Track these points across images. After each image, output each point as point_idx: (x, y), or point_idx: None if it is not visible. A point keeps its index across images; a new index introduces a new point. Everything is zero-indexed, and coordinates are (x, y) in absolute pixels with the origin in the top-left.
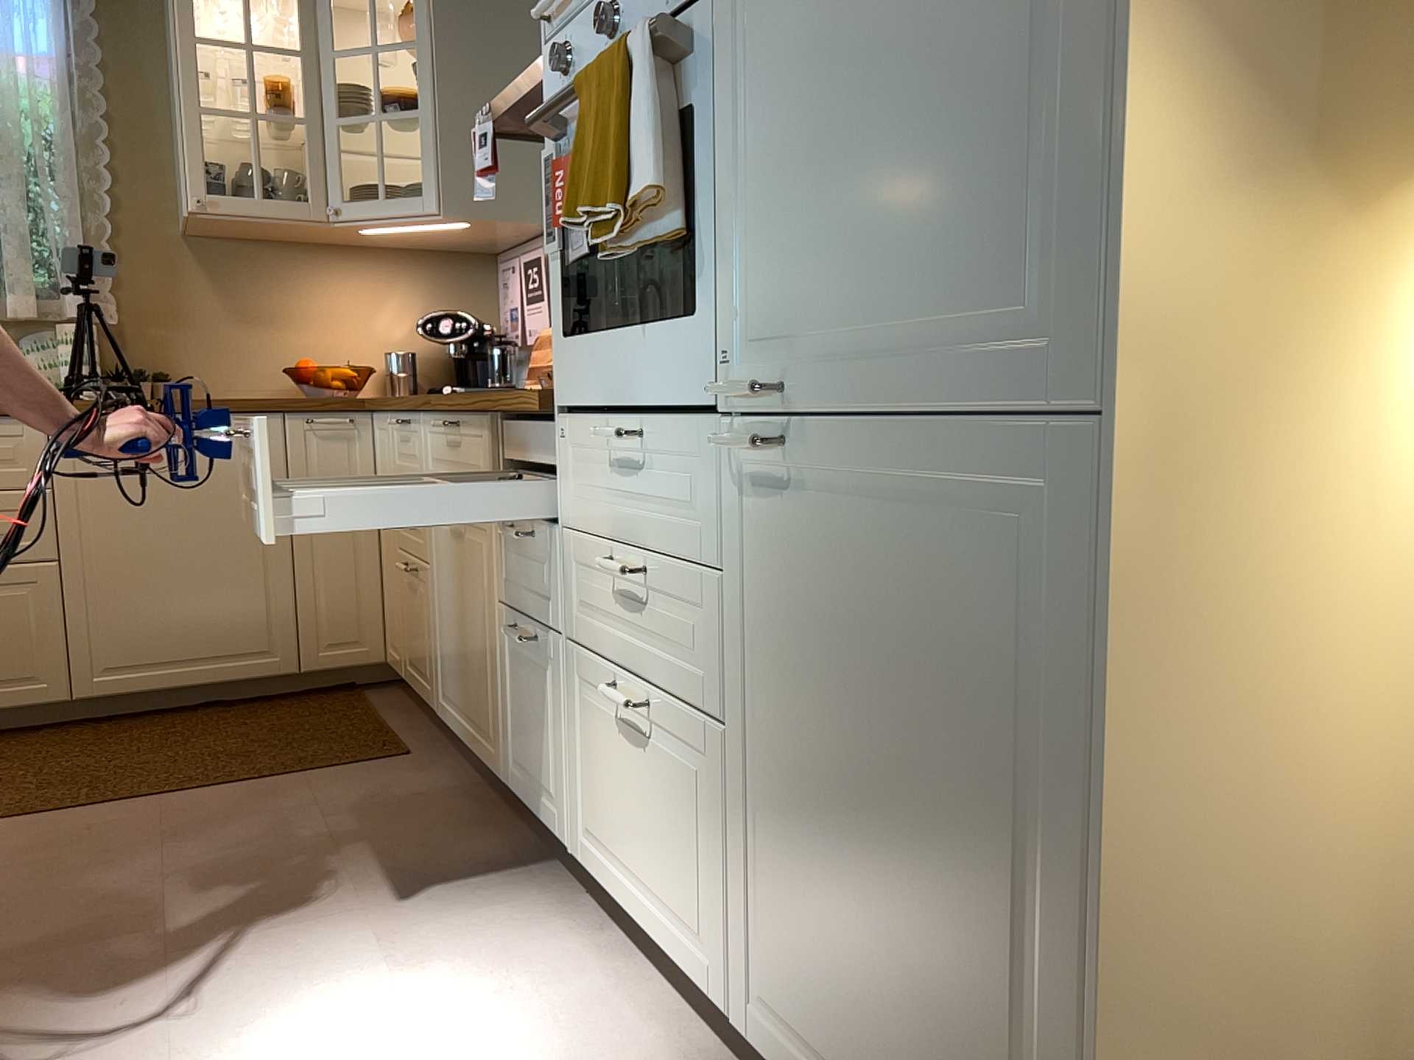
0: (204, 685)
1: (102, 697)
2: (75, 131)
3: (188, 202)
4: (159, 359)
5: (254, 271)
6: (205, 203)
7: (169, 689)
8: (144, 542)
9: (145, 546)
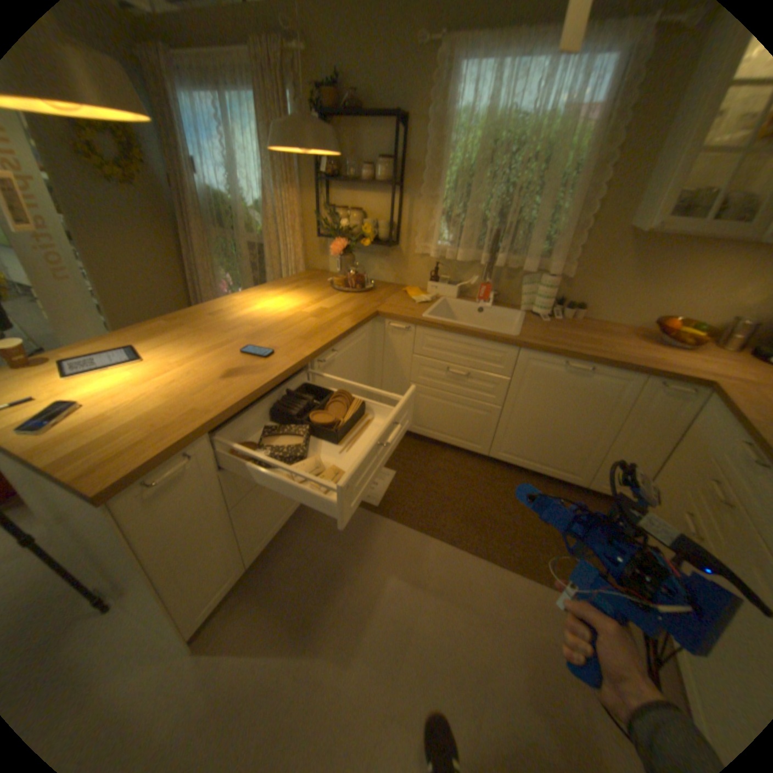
0: (542, 474)
1: (500, 460)
2: (596, 158)
3: (653, 222)
4: (585, 295)
5: (667, 251)
6: (665, 223)
7: (527, 469)
8: (541, 413)
9: (541, 414)
